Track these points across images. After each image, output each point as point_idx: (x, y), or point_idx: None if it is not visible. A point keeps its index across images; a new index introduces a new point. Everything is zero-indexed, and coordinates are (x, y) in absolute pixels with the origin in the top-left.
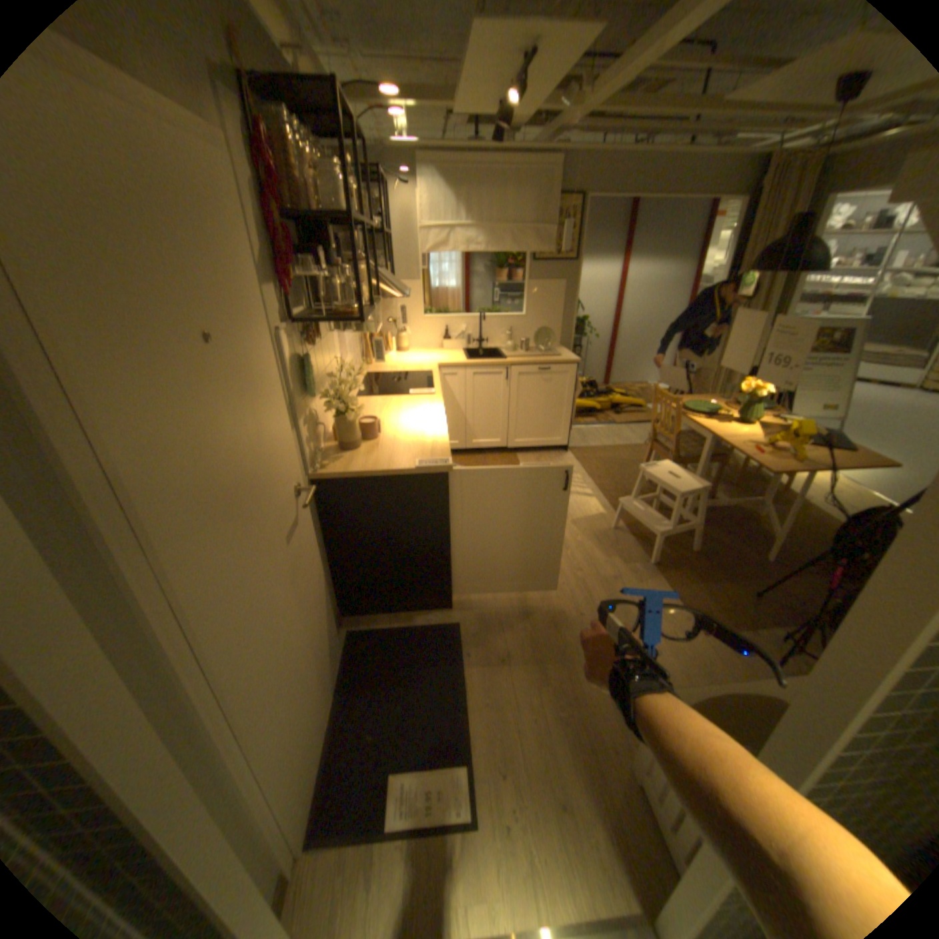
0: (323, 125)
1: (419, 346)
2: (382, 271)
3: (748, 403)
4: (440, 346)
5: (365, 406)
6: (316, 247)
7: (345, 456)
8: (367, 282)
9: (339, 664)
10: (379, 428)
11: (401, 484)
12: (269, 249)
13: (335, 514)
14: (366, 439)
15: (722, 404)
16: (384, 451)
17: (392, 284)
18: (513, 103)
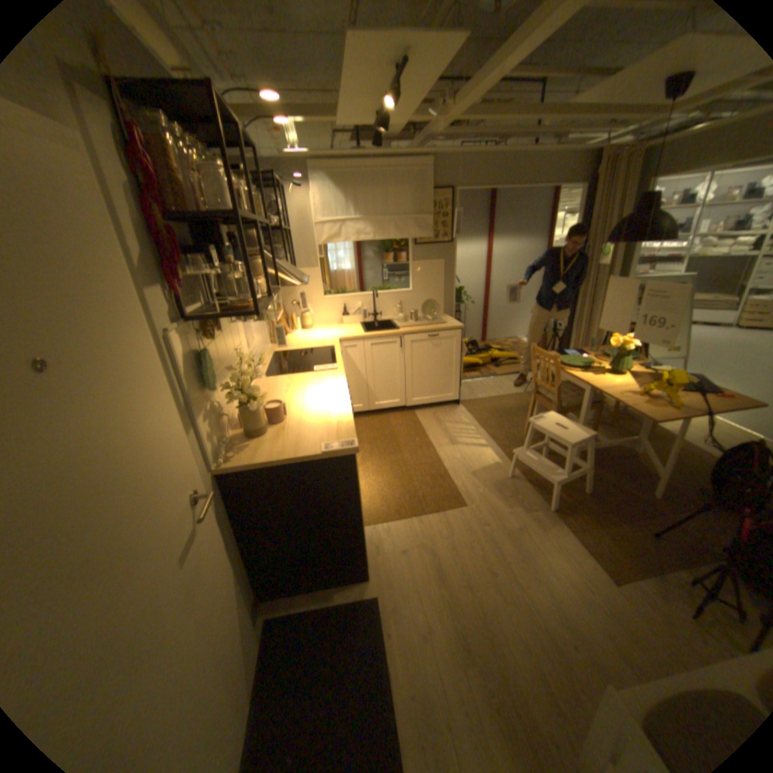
0: (213, 135)
1: (322, 322)
2: (281, 262)
3: (614, 354)
4: (340, 321)
5: (272, 386)
6: (207, 246)
7: (251, 443)
8: (264, 274)
9: (256, 661)
10: (285, 409)
11: (308, 468)
12: (153, 250)
13: (243, 504)
14: (272, 422)
15: (592, 356)
16: (289, 434)
17: (290, 273)
18: (388, 113)
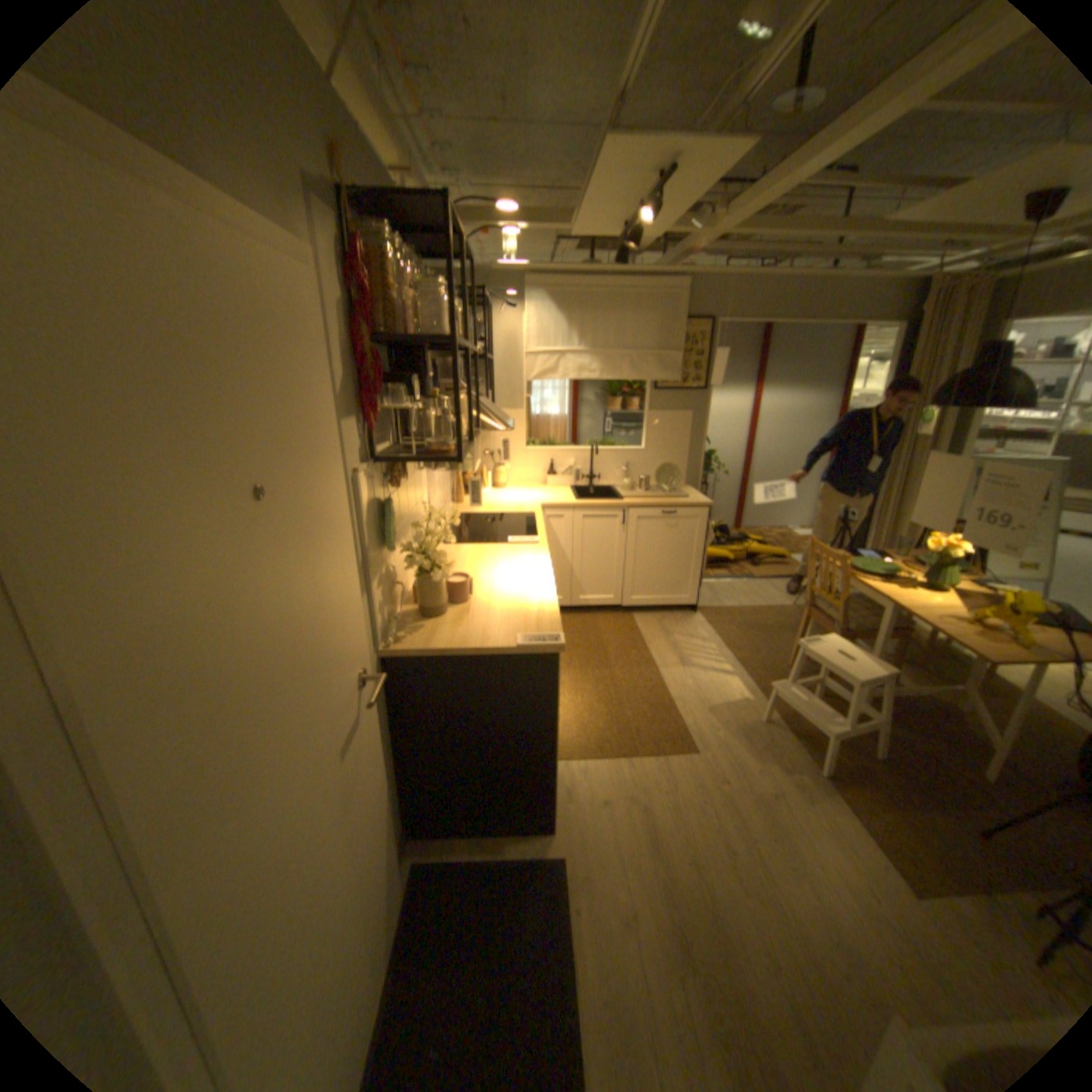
0: (427, 245)
1: (518, 481)
2: (483, 400)
3: (933, 562)
4: (543, 482)
5: (453, 555)
6: (410, 374)
7: (426, 624)
8: (465, 413)
9: (398, 916)
10: (470, 586)
11: (496, 664)
12: (354, 376)
13: (408, 701)
14: (453, 600)
15: (898, 562)
16: (475, 618)
17: (494, 414)
18: (639, 224)
